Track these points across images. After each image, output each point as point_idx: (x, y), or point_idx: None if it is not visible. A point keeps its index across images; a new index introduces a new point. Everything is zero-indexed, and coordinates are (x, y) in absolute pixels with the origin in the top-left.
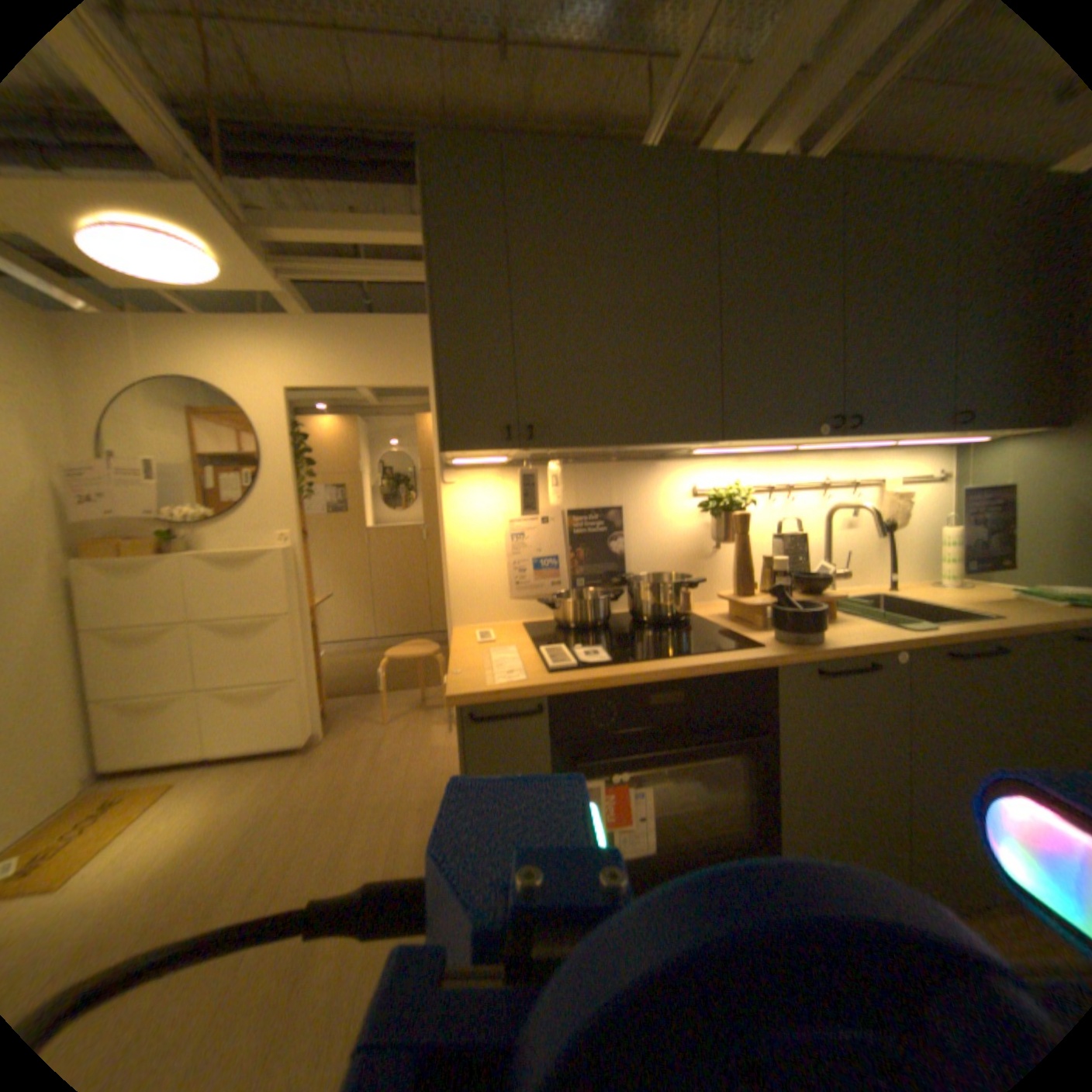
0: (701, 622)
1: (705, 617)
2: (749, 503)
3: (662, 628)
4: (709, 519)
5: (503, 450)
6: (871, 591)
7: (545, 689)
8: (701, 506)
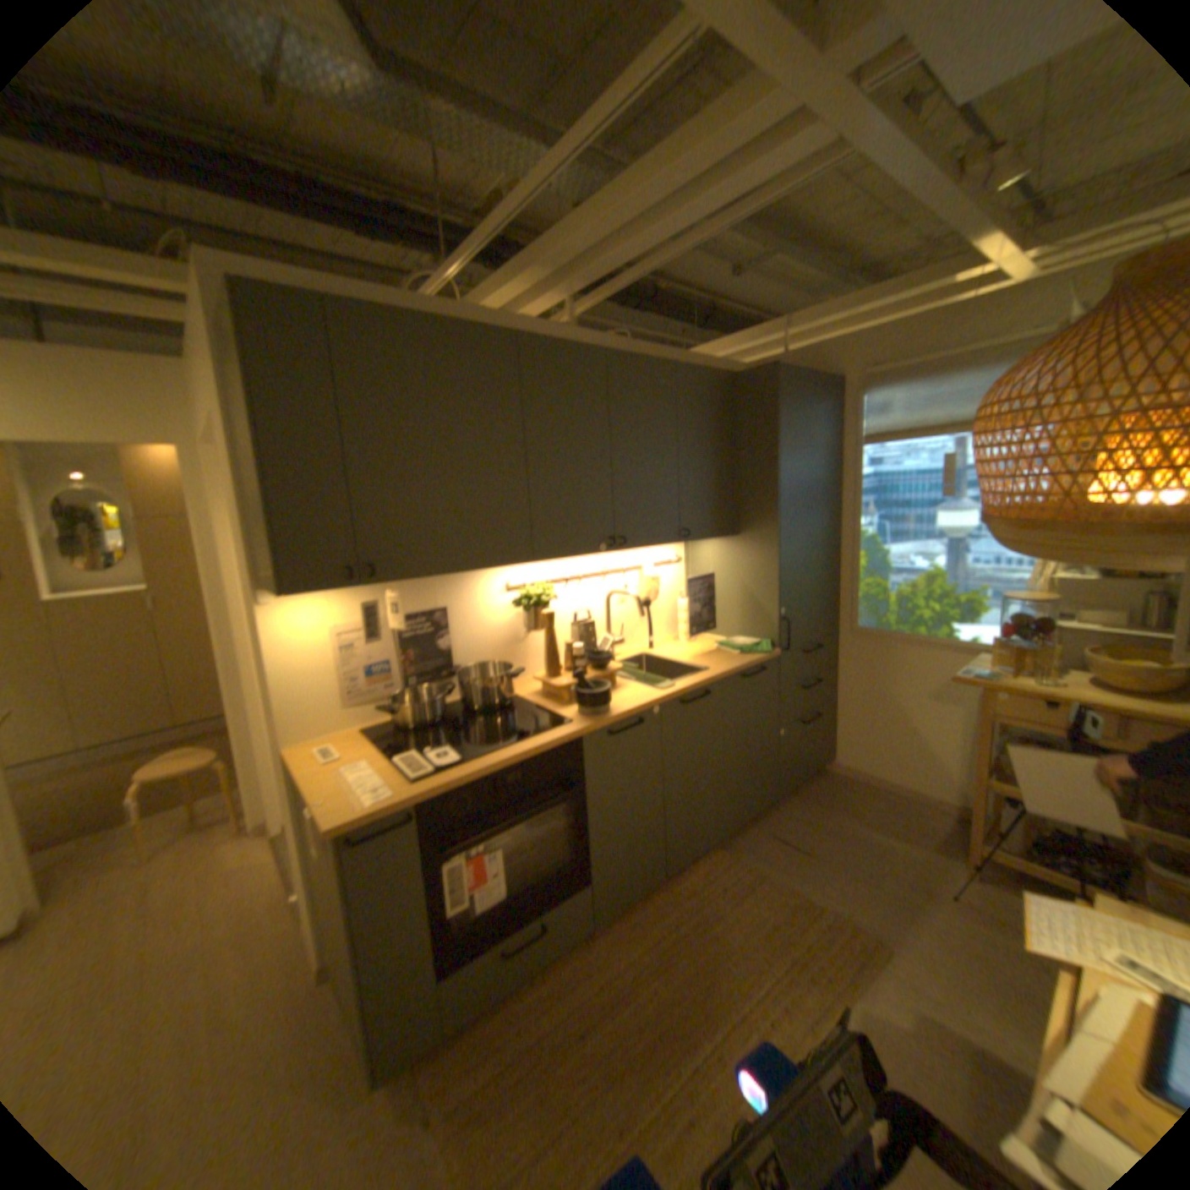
0: (523, 703)
1: (525, 697)
2: (552, 597)
3: (494, 715)
4: (522, 611)
5: (343, 585)
6: (637, 651)
7: (414, 799)
8: (515, 602)
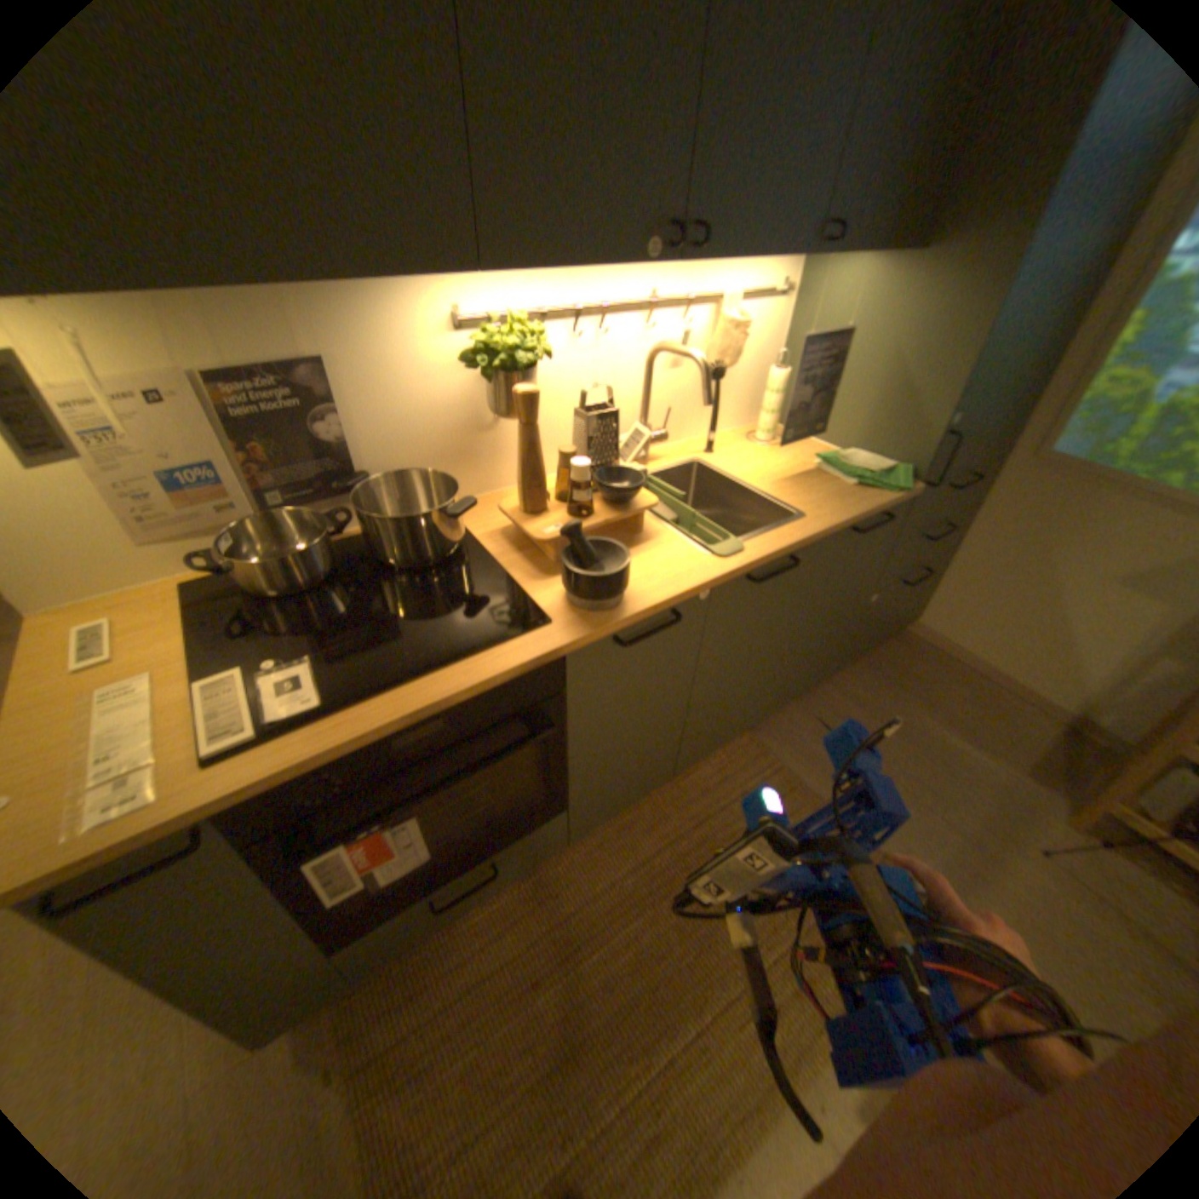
0: (476, 554)
1: (482, 540)
2: (542, 352)
3: (418, 579)
4: (483, 374)
5: None
6: (685, 454)
7: (191, 817)
8: (466, 358)
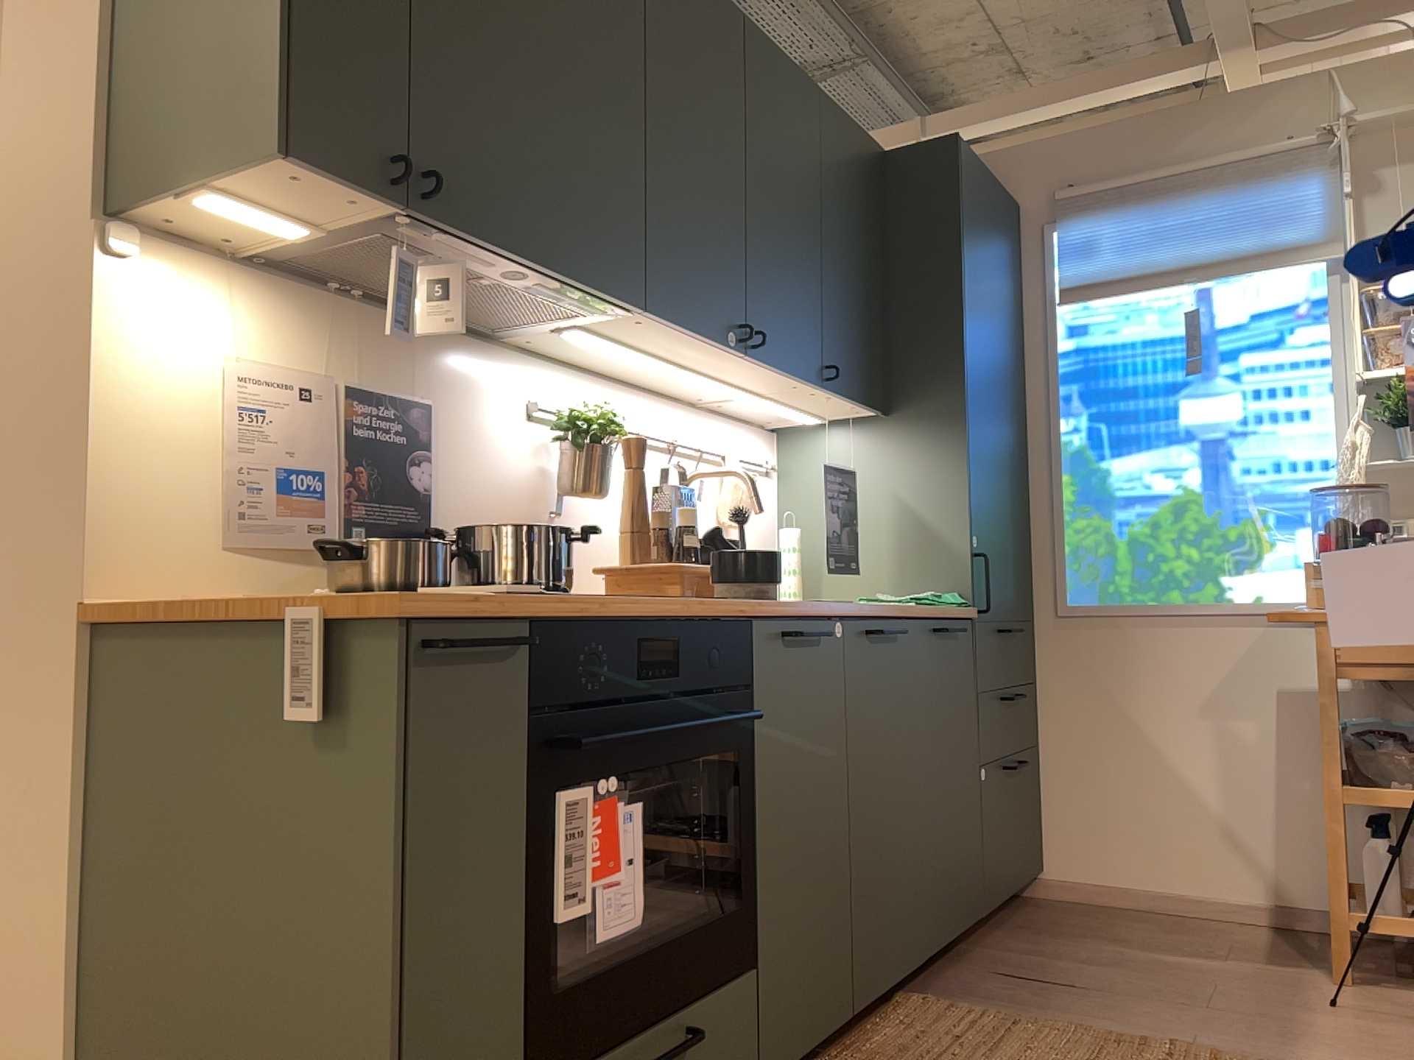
0: None
1: None
2: (613, 442)
3: None
4: (552, 462)
5: (358, 206)
6: None
7: (533, 606)
8: (554, 431)
